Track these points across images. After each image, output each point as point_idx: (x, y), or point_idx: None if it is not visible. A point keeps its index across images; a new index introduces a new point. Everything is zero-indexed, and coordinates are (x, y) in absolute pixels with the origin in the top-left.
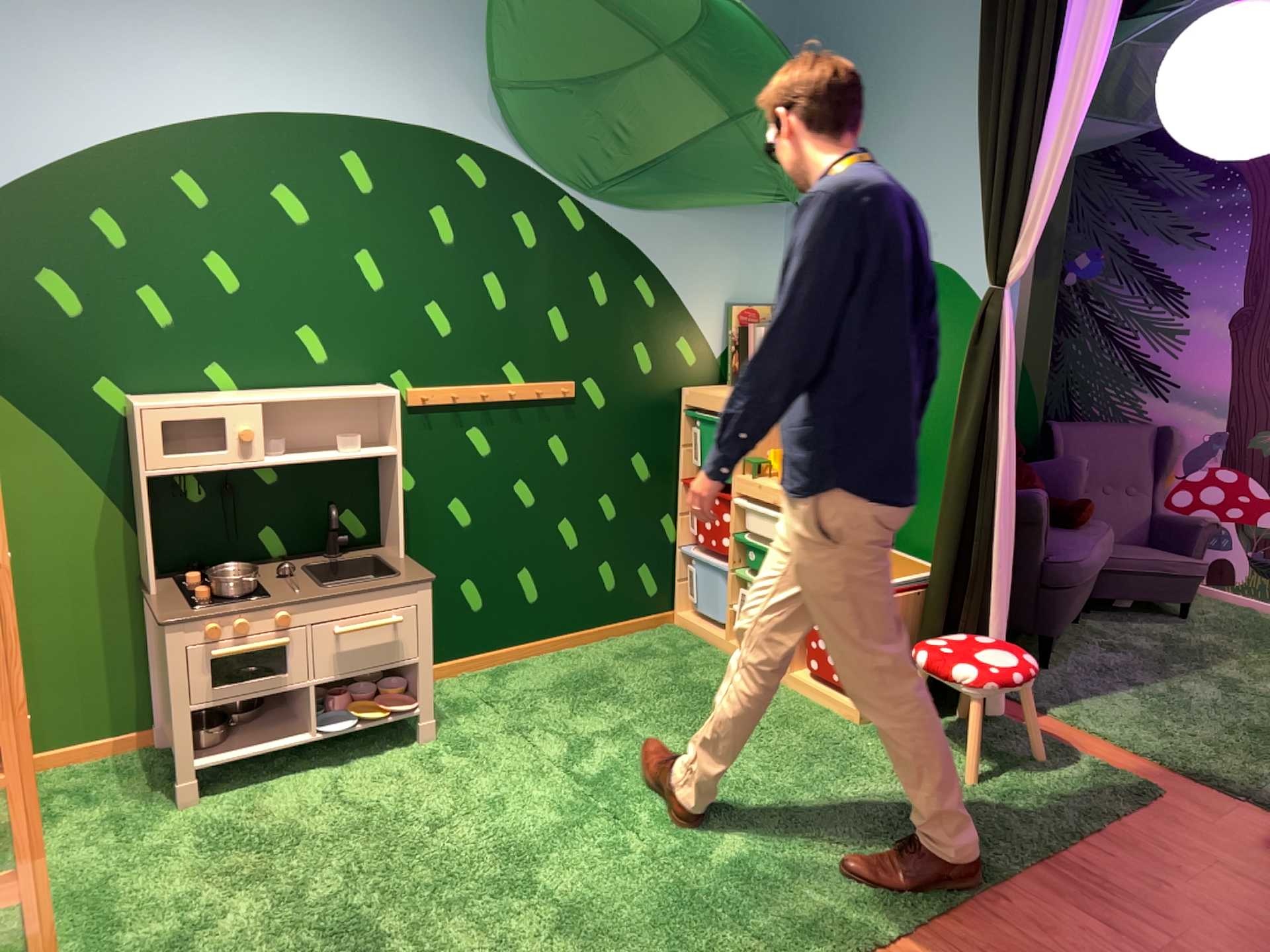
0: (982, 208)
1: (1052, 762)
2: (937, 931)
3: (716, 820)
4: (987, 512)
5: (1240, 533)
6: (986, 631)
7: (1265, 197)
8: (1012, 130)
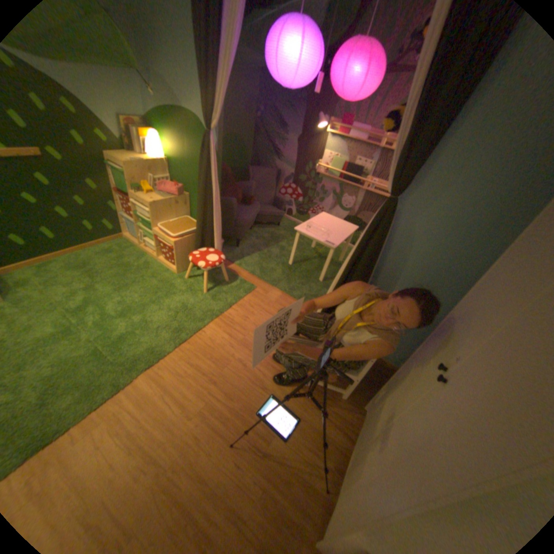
0: (200, 94)
1: (230, 282)
2: (180, 349)
3: (117, 321)
4: (211, 212)
5: (295, 203)
6: (213, 246)
7: (312, 97)
8: (207, 59)
